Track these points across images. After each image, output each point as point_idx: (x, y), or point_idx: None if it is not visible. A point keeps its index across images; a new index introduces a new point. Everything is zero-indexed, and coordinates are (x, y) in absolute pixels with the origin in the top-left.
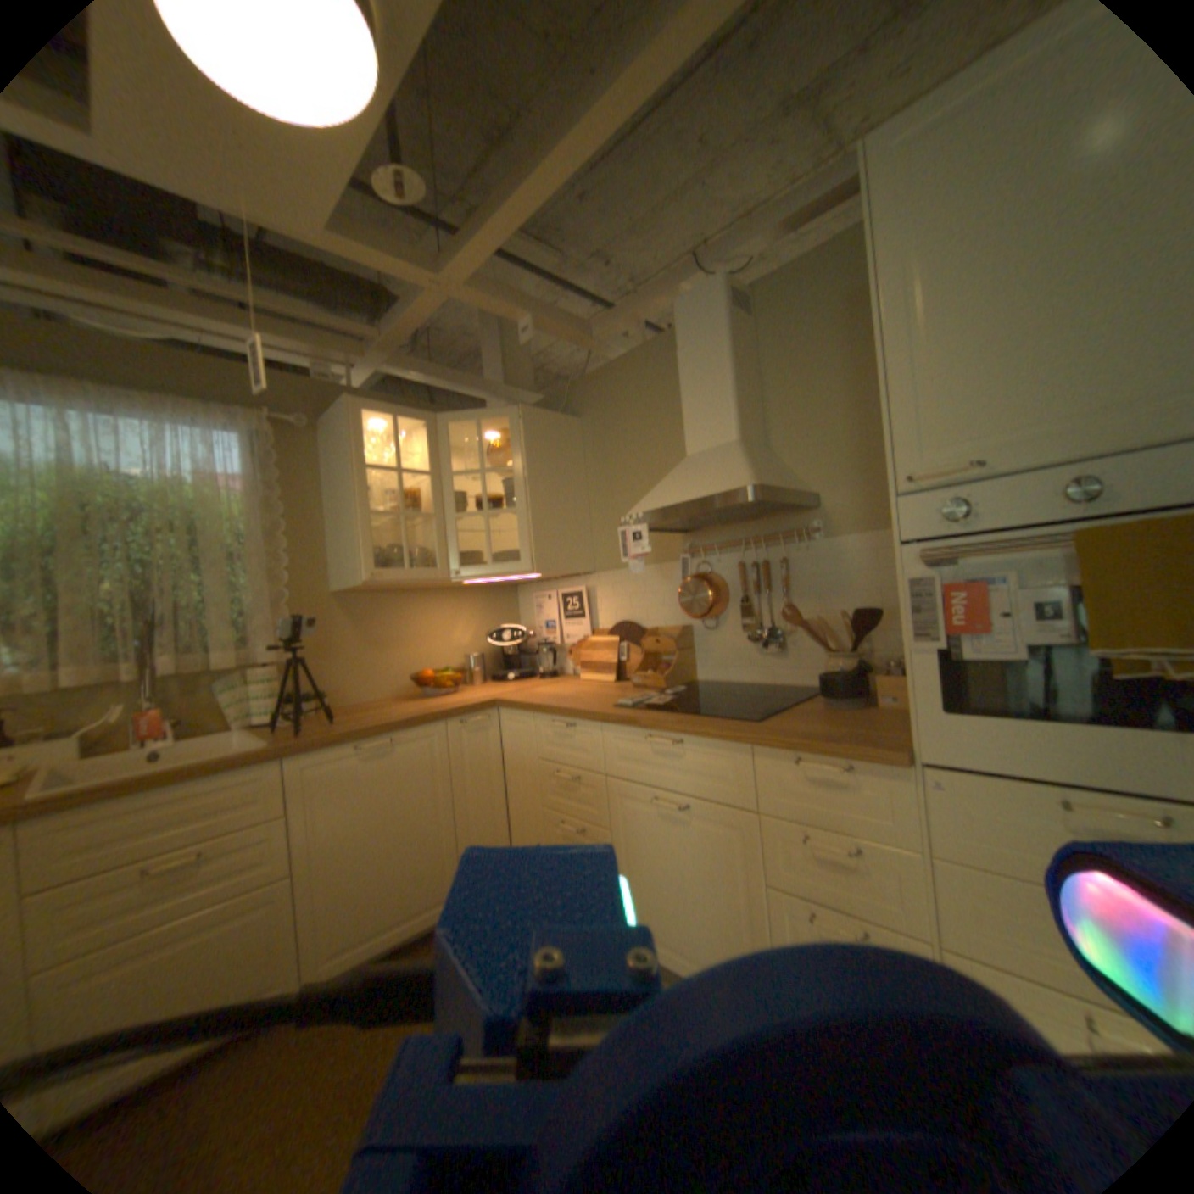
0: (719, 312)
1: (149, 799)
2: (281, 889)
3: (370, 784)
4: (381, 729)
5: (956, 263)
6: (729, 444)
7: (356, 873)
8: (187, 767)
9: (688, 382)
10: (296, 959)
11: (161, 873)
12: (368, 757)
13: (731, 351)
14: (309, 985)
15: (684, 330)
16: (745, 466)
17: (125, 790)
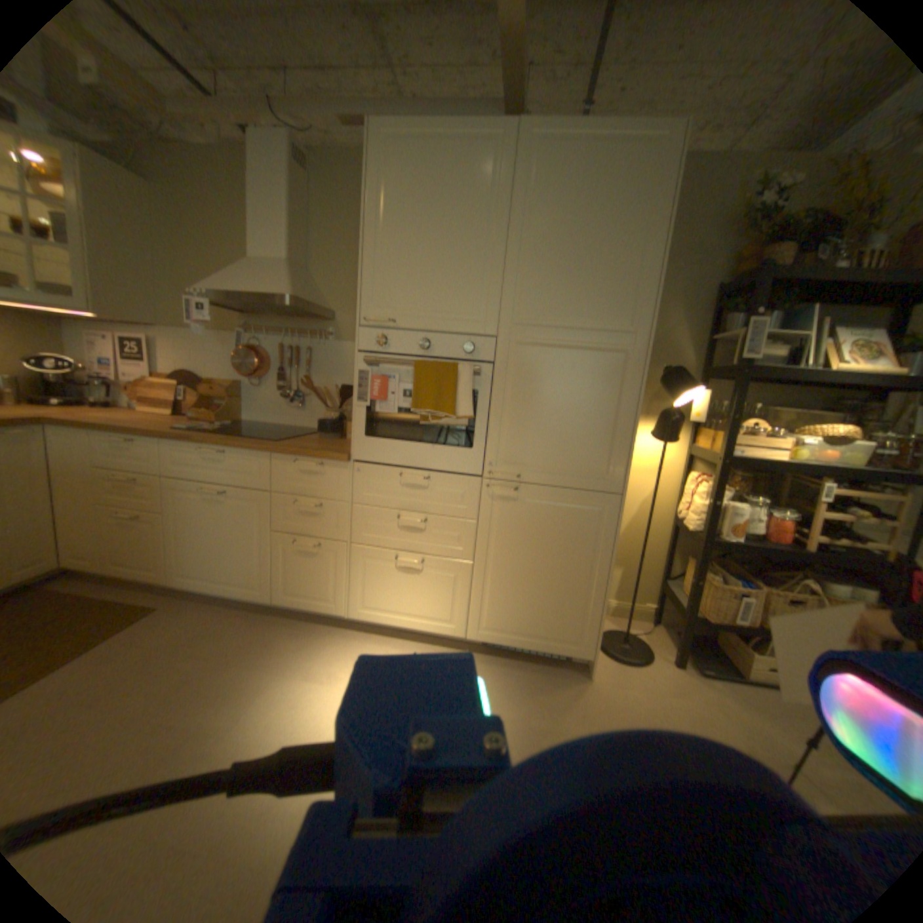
0: (281, 161)
1: None
2: None
3: None
4: None
5: (396, 218)
6: (279, 262)
7: None
8: None
9: (253, 203)
10: None
11: None
12: None
13: (287, 195)
14: None
15: (253, 160)
16: (286, 282)
17: None
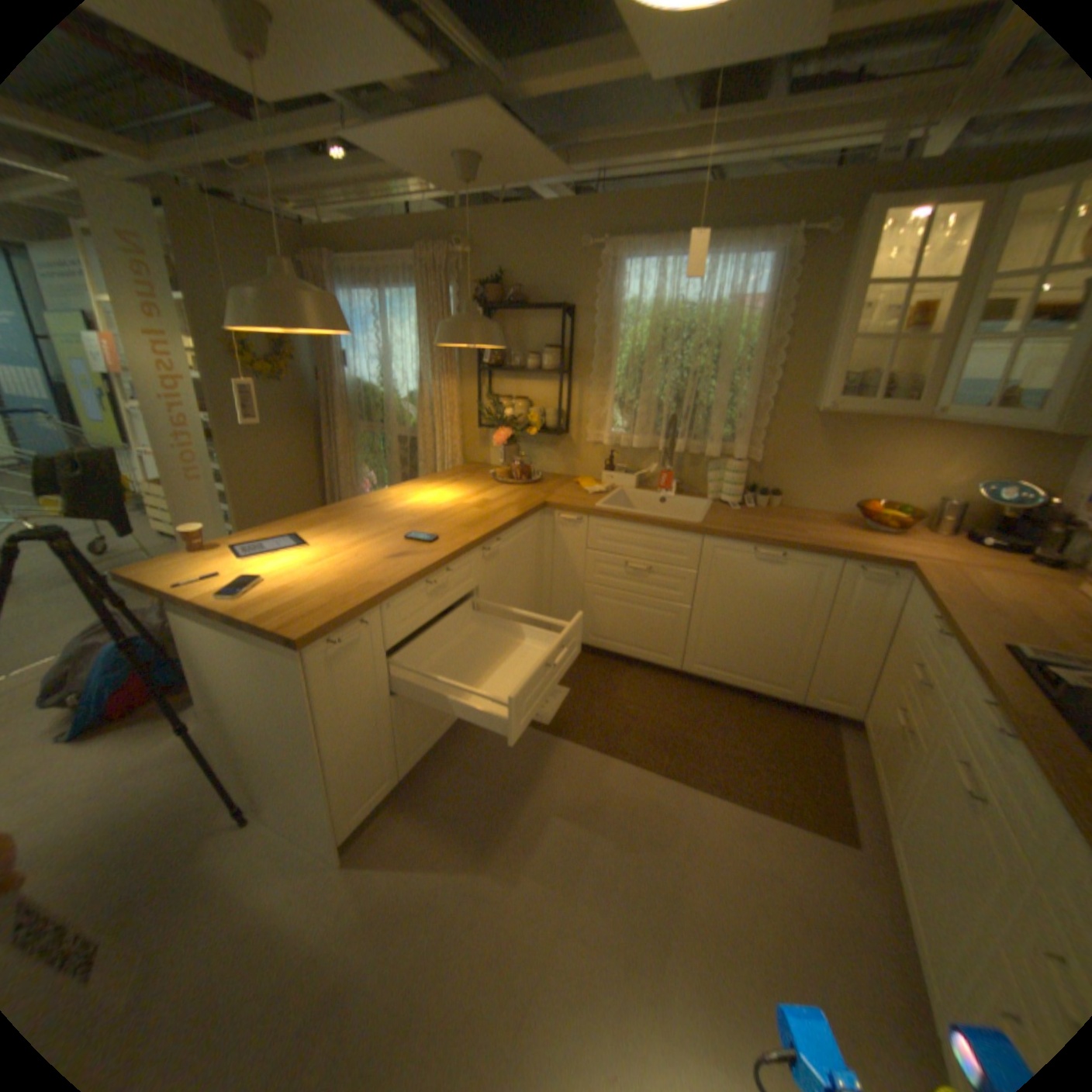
0: None
1: (637, 528)
2: (687, 610)
3: (761, 579)
4: (782, 543)
5: None
6: None
7: (733, 630)
8: (658, 518)
9: None
10: (686, 652)
11: (633, 567)
12: (765, 560)
13: None
14: (688, 669)
15: None
16: None
17: (628, 519)
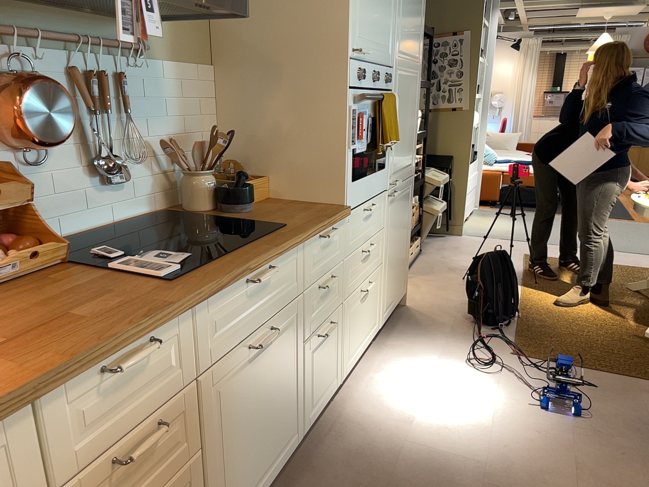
0: None
1: None
2: None
3: None
4: None
5: None
6: None
7: None
8: None
9: None
10: None
11: None
12: None
13: None
14: None
15: None
16: None
17: None
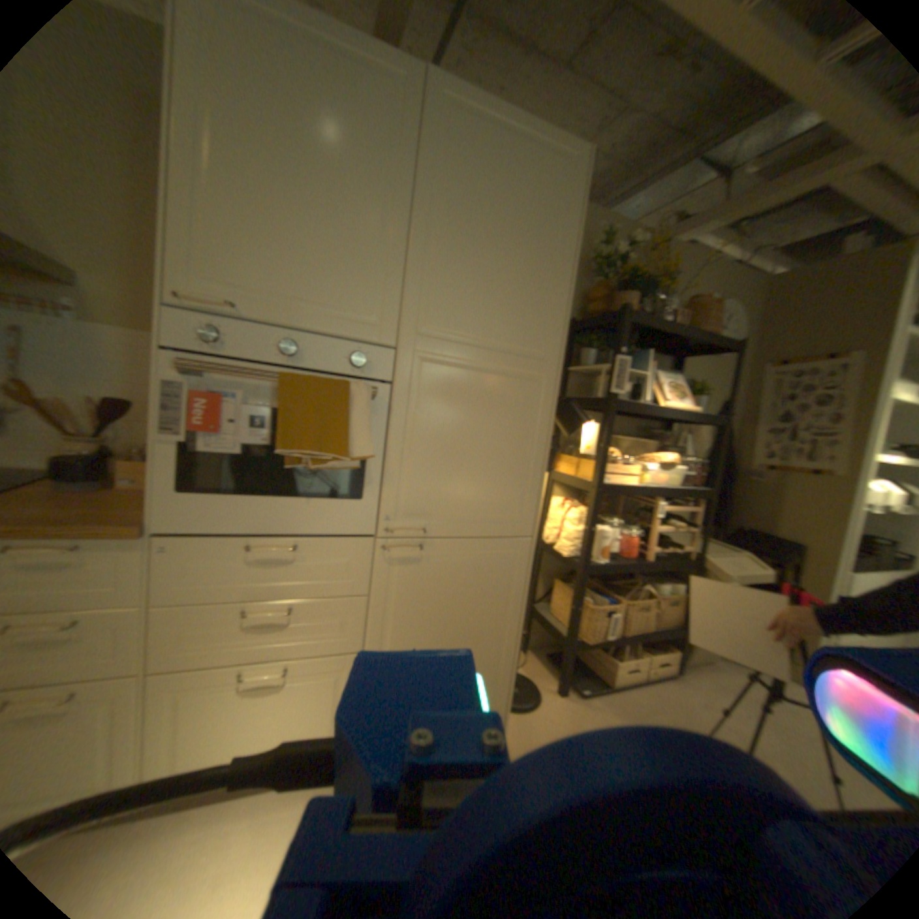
0: None
1: None
2: None
3: None
4: None
5: (237, 140)
6: None
7: None
8: None
9: None
10: None
11: None
12: None
13: None
14: None
15: None
16: None
17: None
